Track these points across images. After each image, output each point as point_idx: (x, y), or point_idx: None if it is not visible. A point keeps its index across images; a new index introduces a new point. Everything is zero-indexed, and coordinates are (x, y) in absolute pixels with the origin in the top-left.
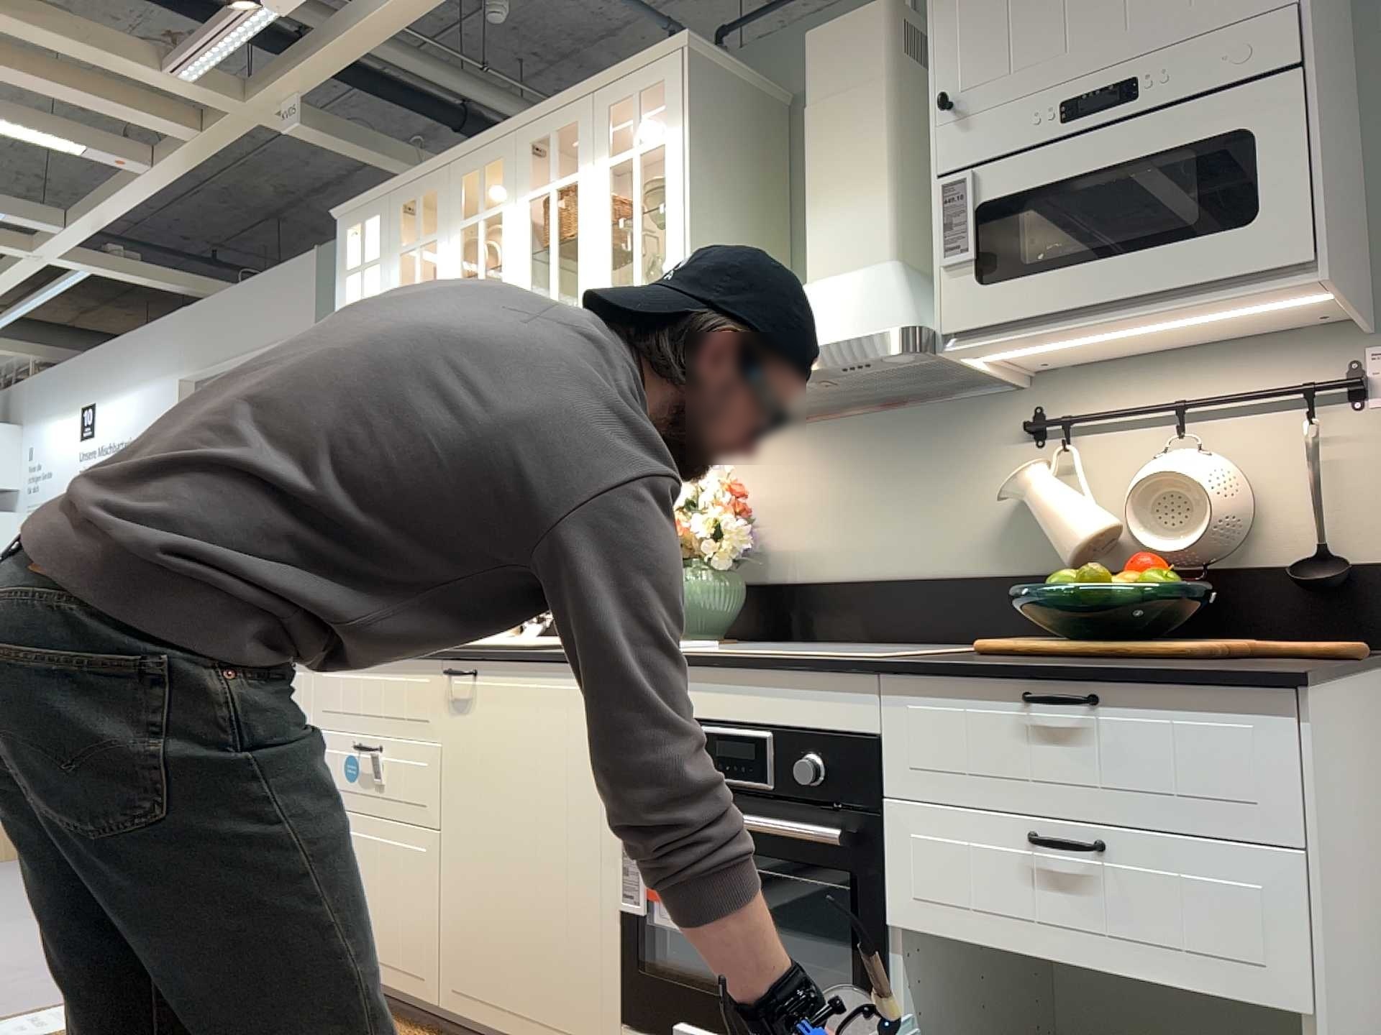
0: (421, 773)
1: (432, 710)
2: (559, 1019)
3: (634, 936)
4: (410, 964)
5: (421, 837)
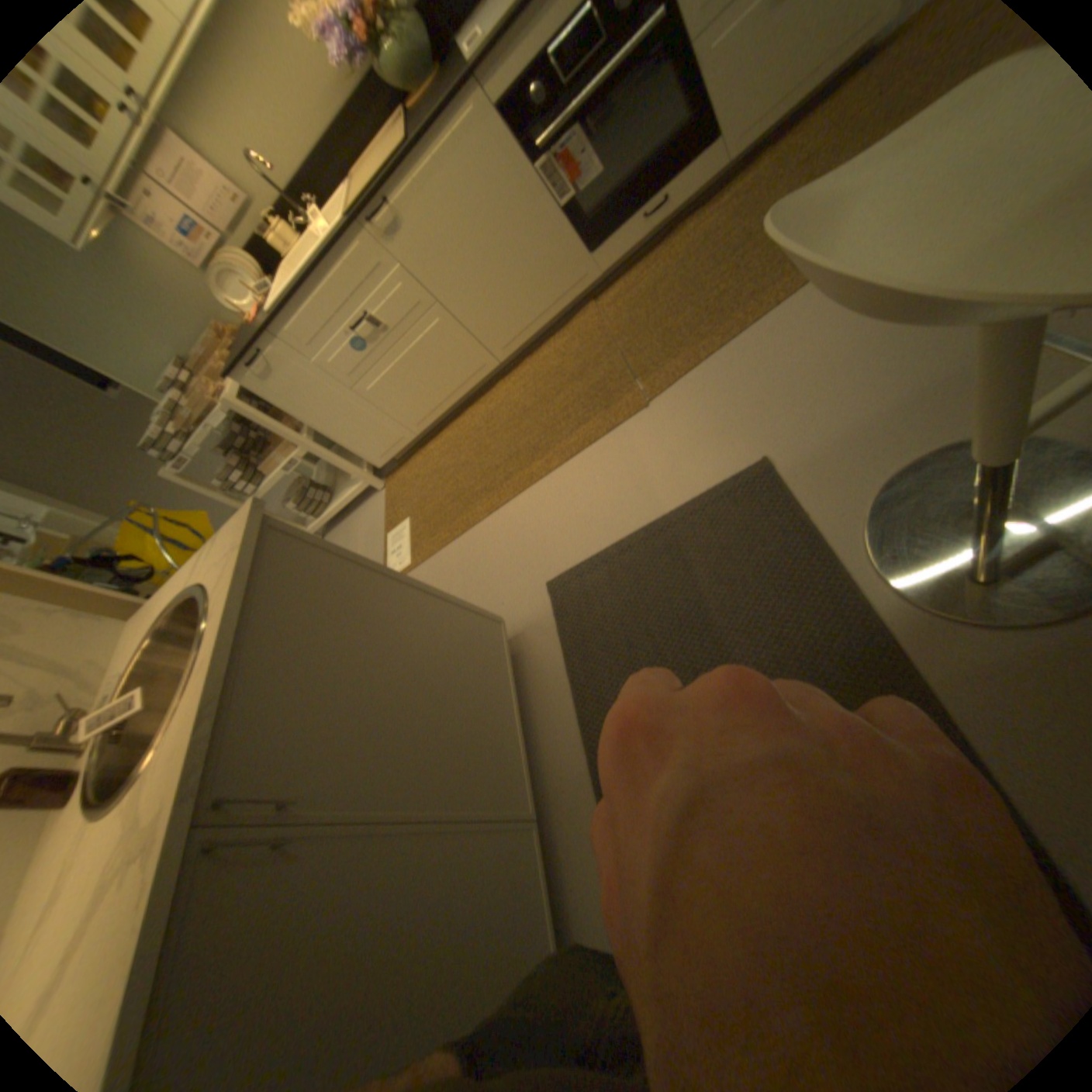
0: (403, 289)
1: (378, 252)
2: (562, 287)
3: (574, 208)
4: (475, 366)
5: (432, 315)
